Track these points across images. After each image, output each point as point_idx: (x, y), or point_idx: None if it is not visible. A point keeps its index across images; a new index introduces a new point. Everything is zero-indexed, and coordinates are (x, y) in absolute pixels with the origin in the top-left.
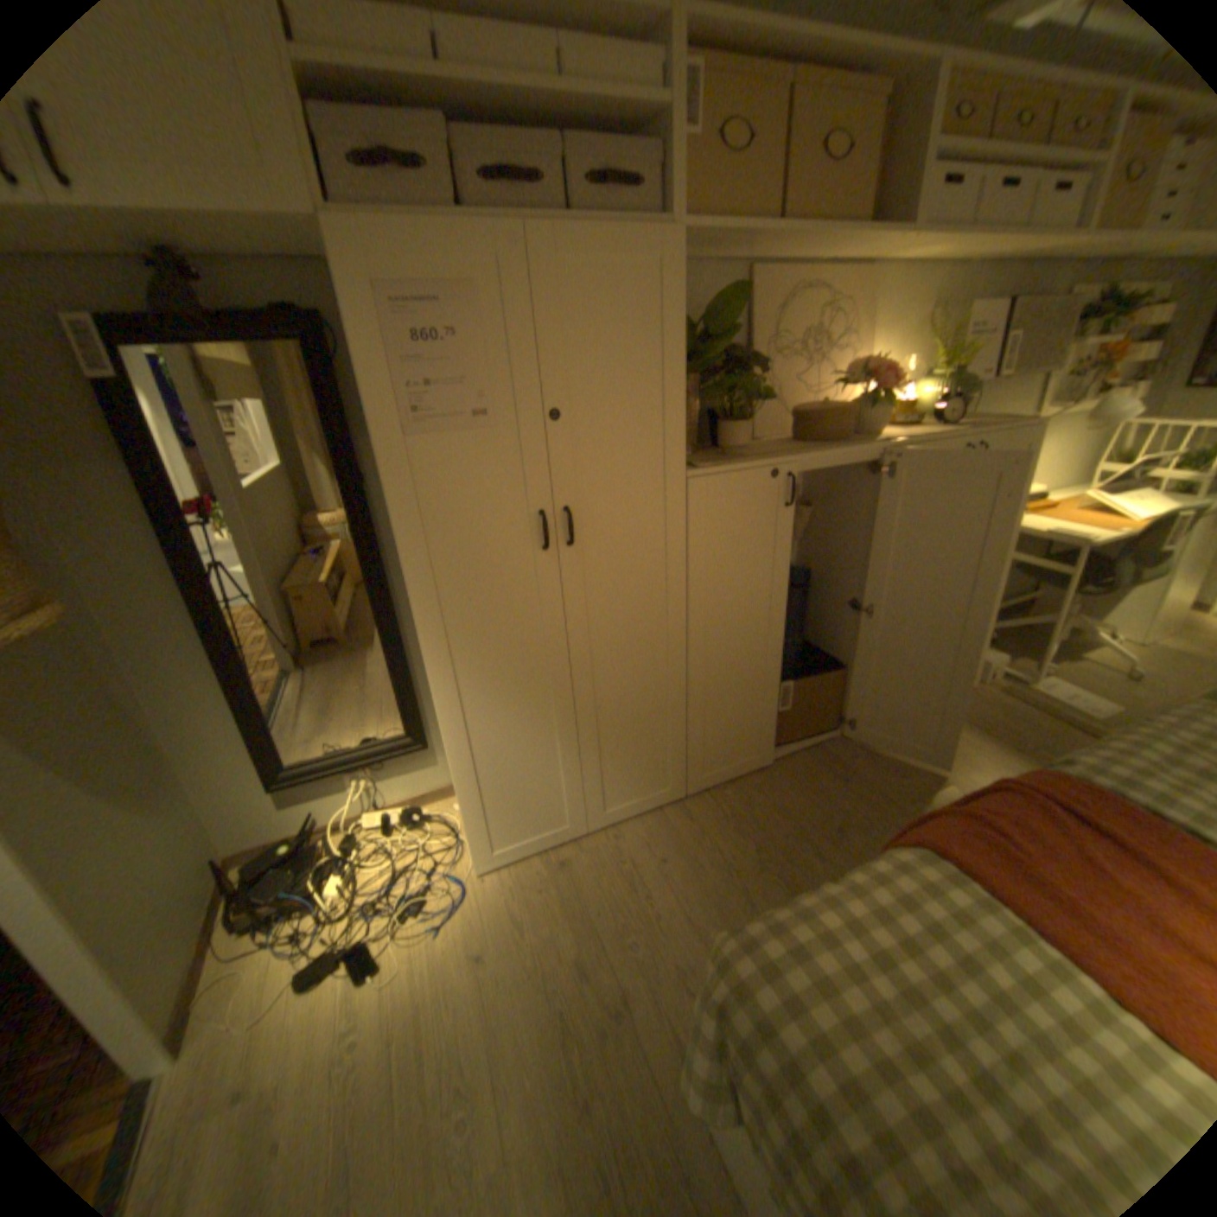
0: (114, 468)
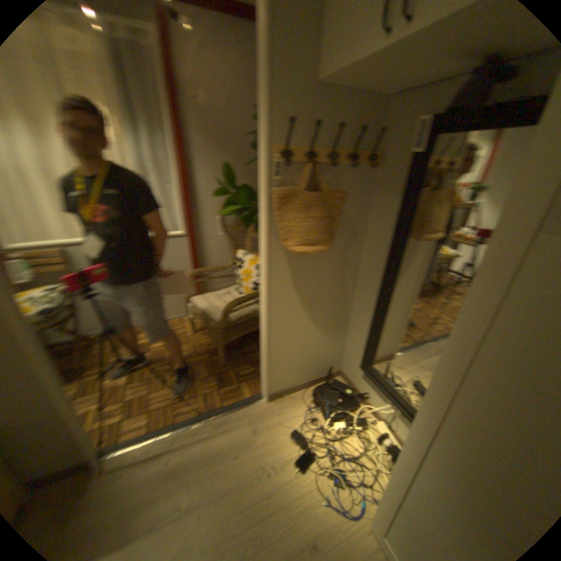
0: (401, 201)
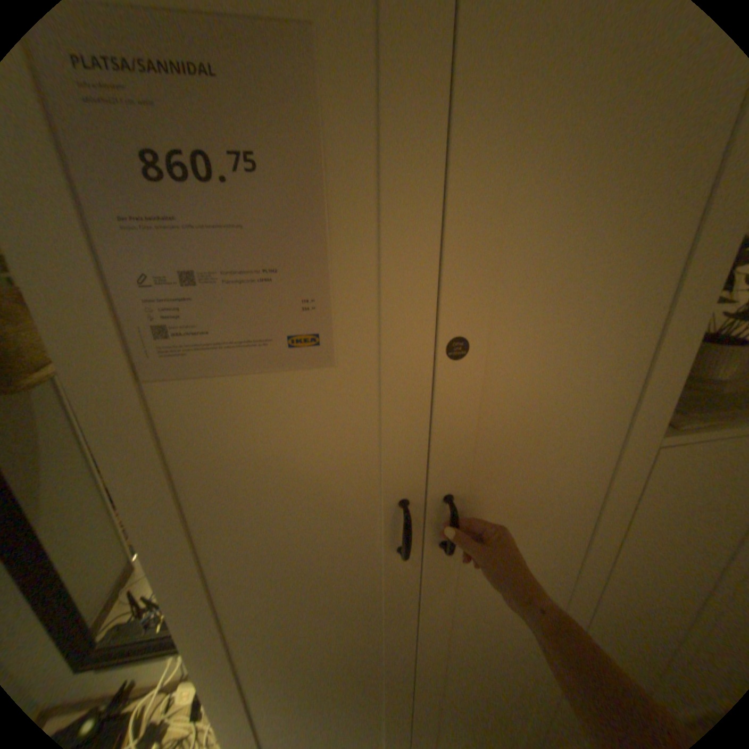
0: None
